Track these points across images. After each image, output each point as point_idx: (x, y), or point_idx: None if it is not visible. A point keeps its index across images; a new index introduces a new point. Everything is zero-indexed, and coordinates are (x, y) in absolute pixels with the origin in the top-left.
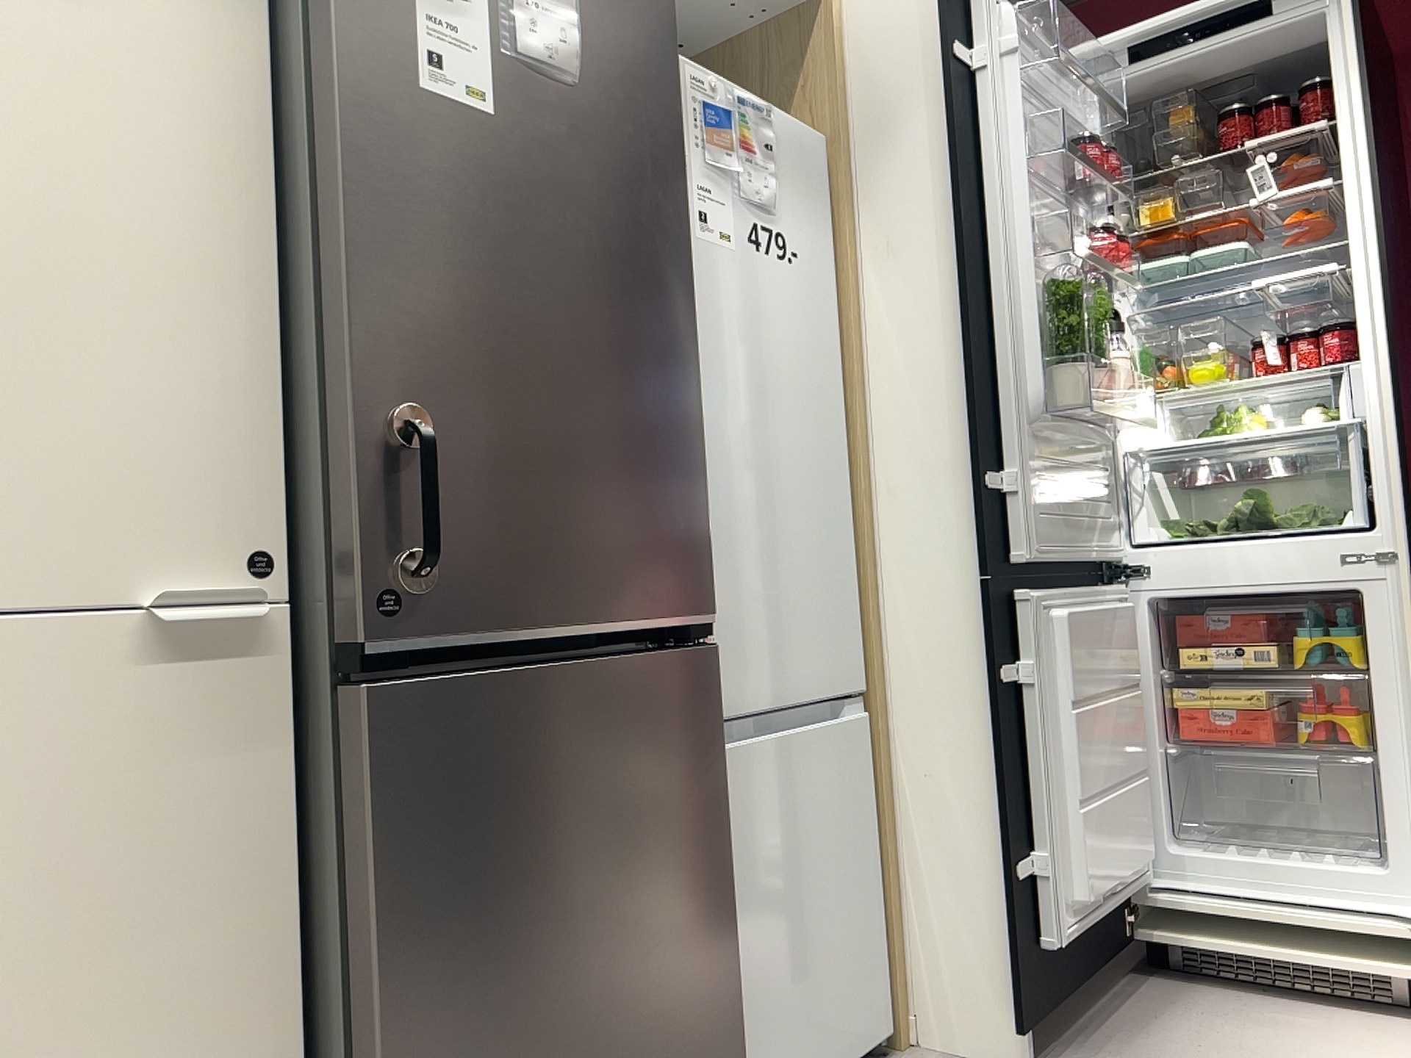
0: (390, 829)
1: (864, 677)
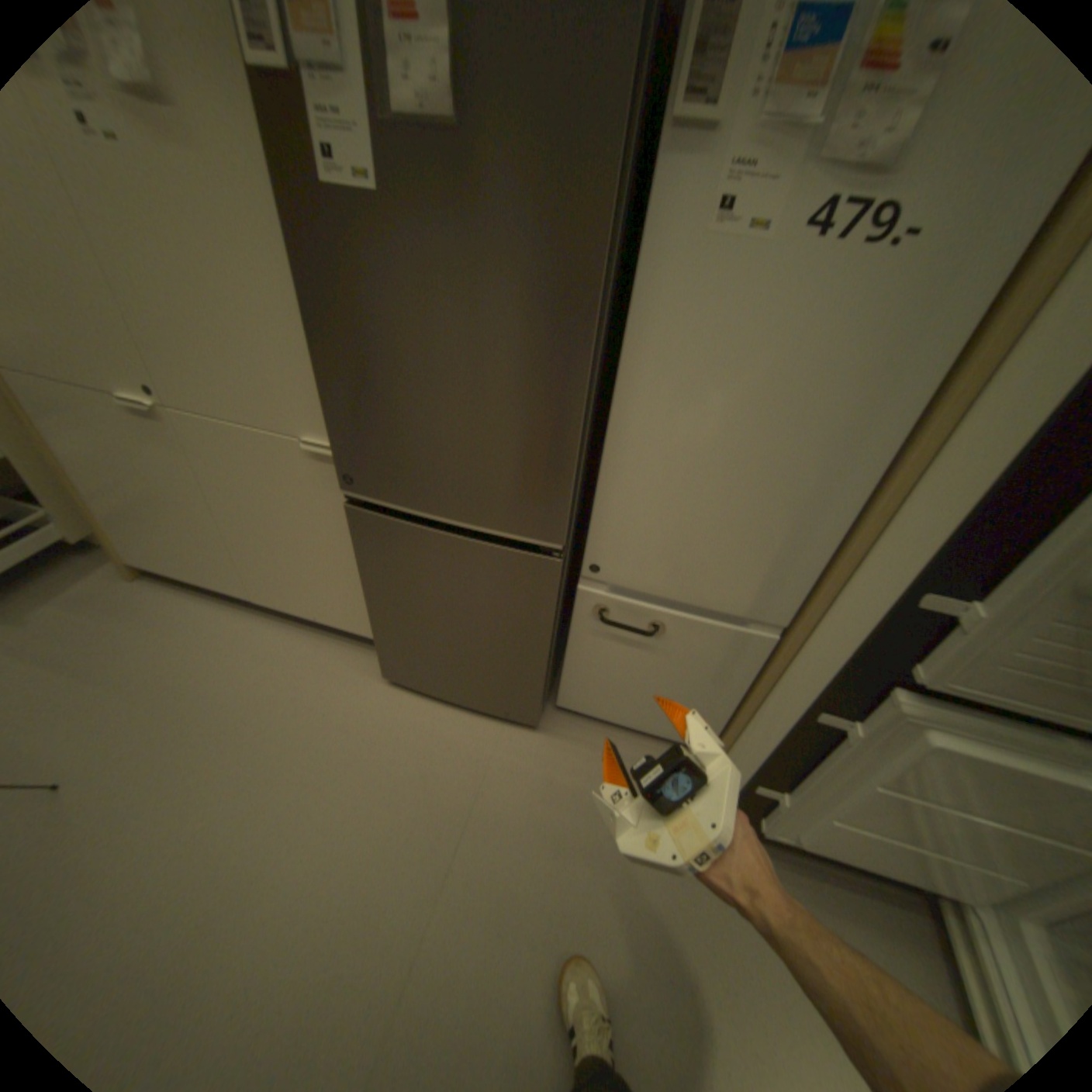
0: (364, 549)
1: (798, 616)
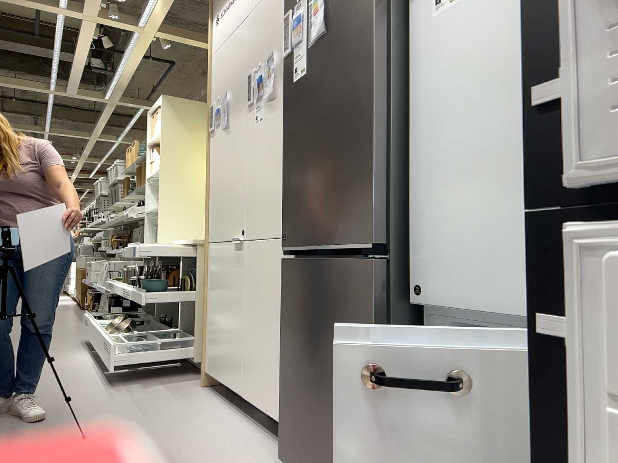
0: (284, 299)
1: None
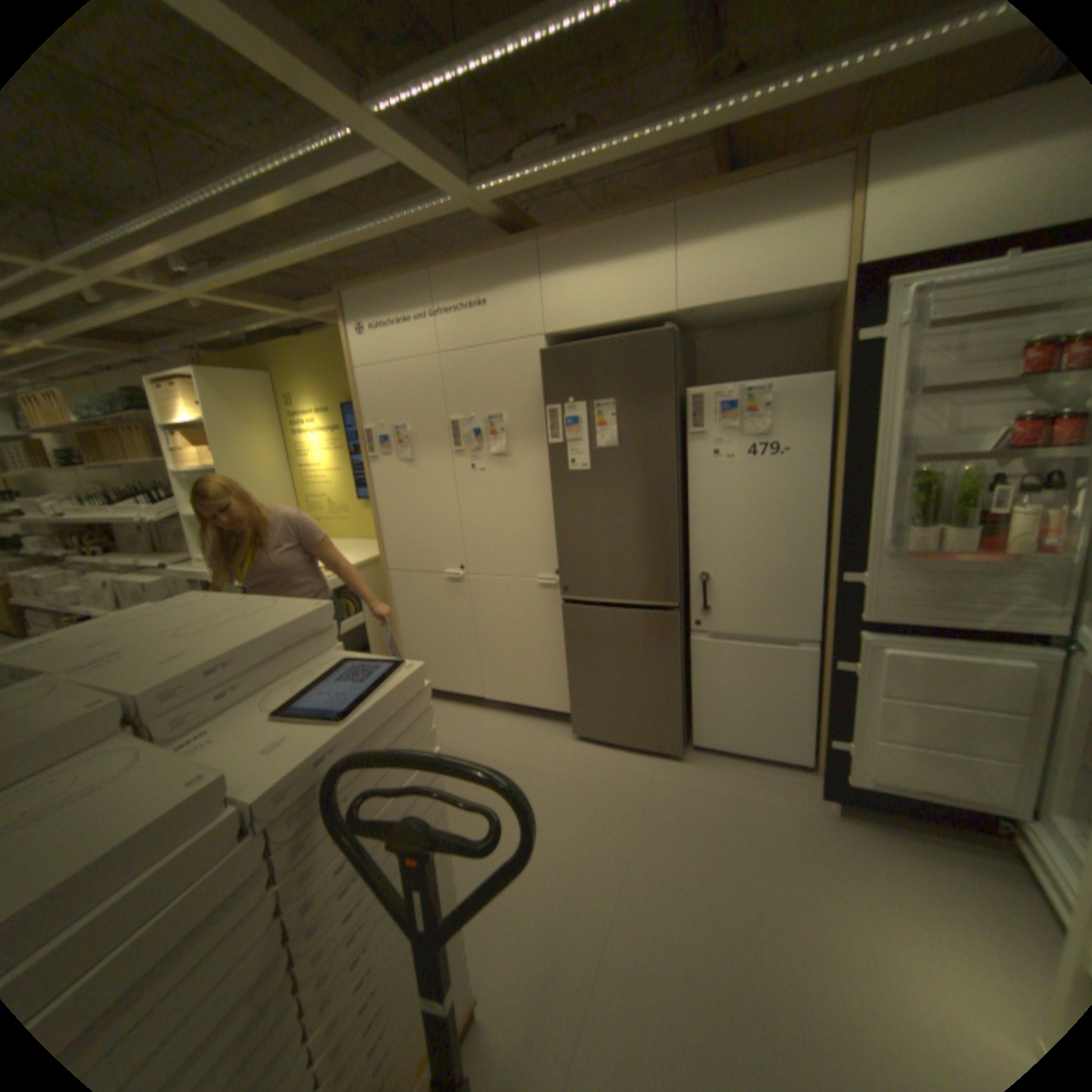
0: (569, 631)
1: (826, 634)
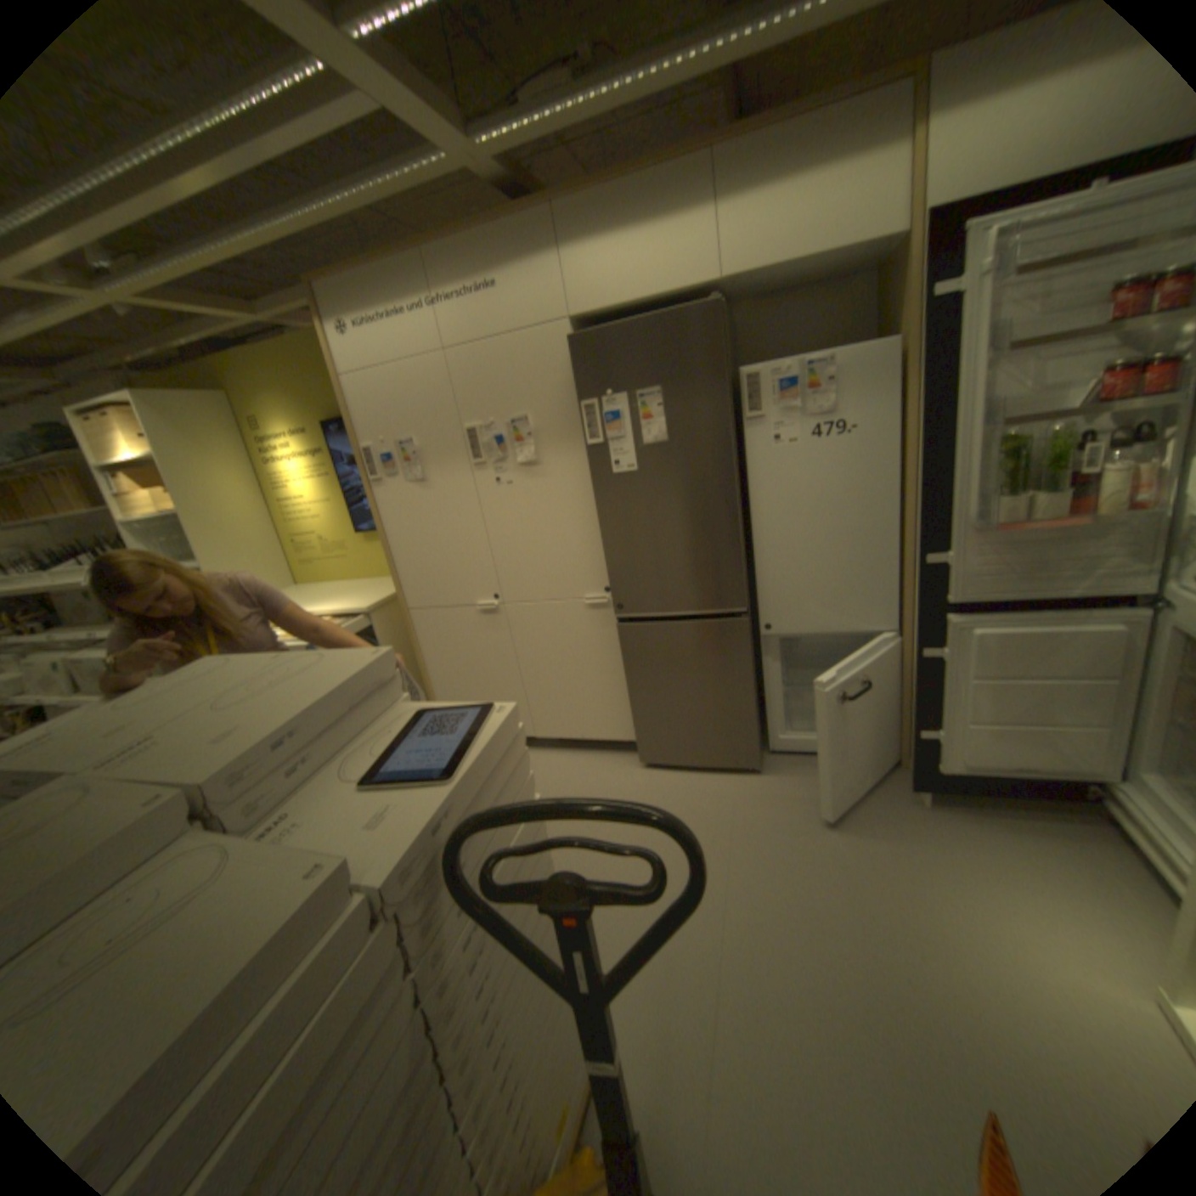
0: (627, 653)
1: (902, 623)
